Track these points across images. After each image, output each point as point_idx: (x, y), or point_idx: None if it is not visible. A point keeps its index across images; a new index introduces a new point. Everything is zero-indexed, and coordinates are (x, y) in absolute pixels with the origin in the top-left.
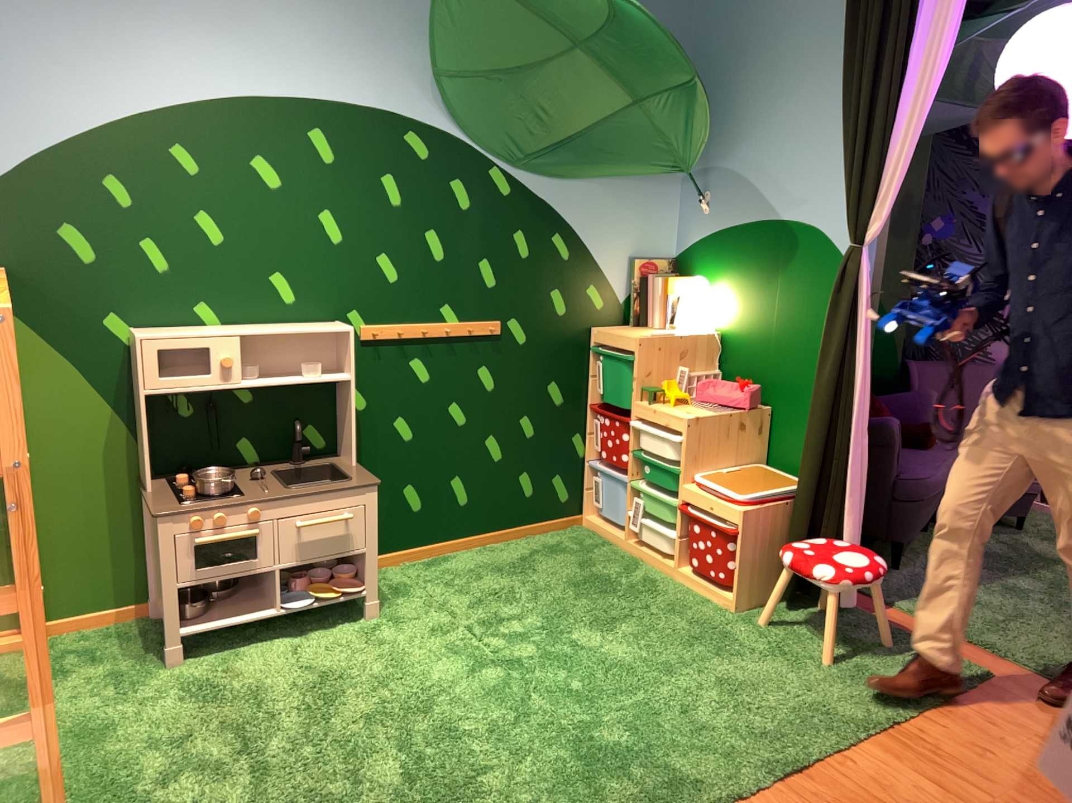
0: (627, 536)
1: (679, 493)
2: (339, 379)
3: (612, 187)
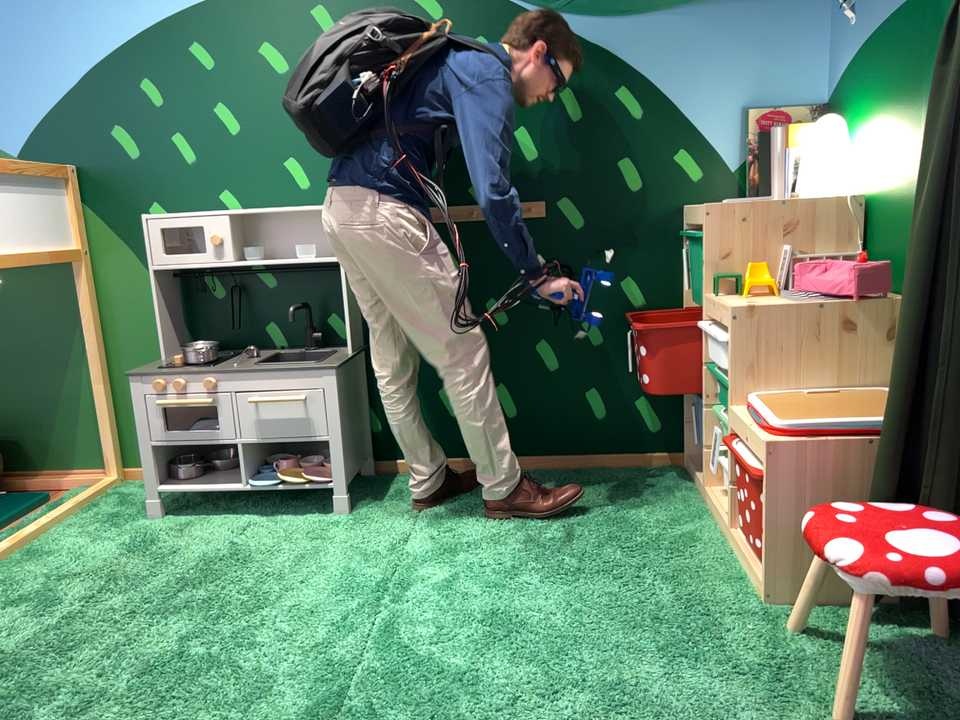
0: (710, 485)
1: (731, 420)
2: (323, 259)
3: (708, 10)
